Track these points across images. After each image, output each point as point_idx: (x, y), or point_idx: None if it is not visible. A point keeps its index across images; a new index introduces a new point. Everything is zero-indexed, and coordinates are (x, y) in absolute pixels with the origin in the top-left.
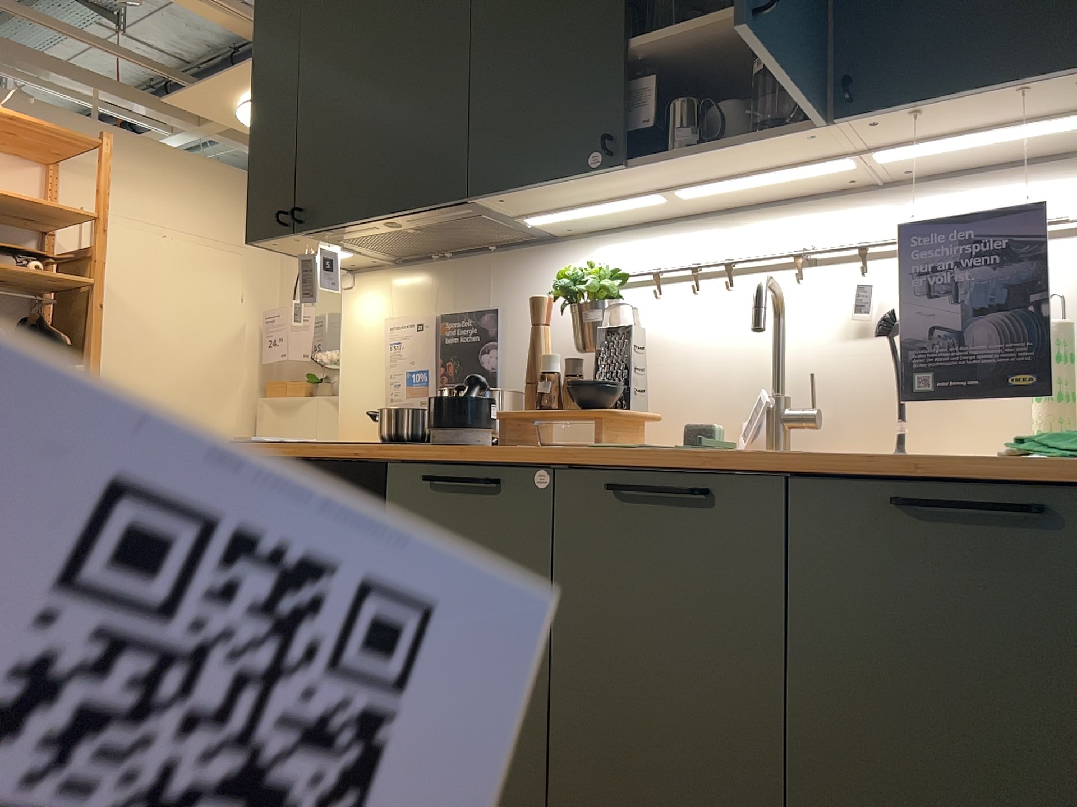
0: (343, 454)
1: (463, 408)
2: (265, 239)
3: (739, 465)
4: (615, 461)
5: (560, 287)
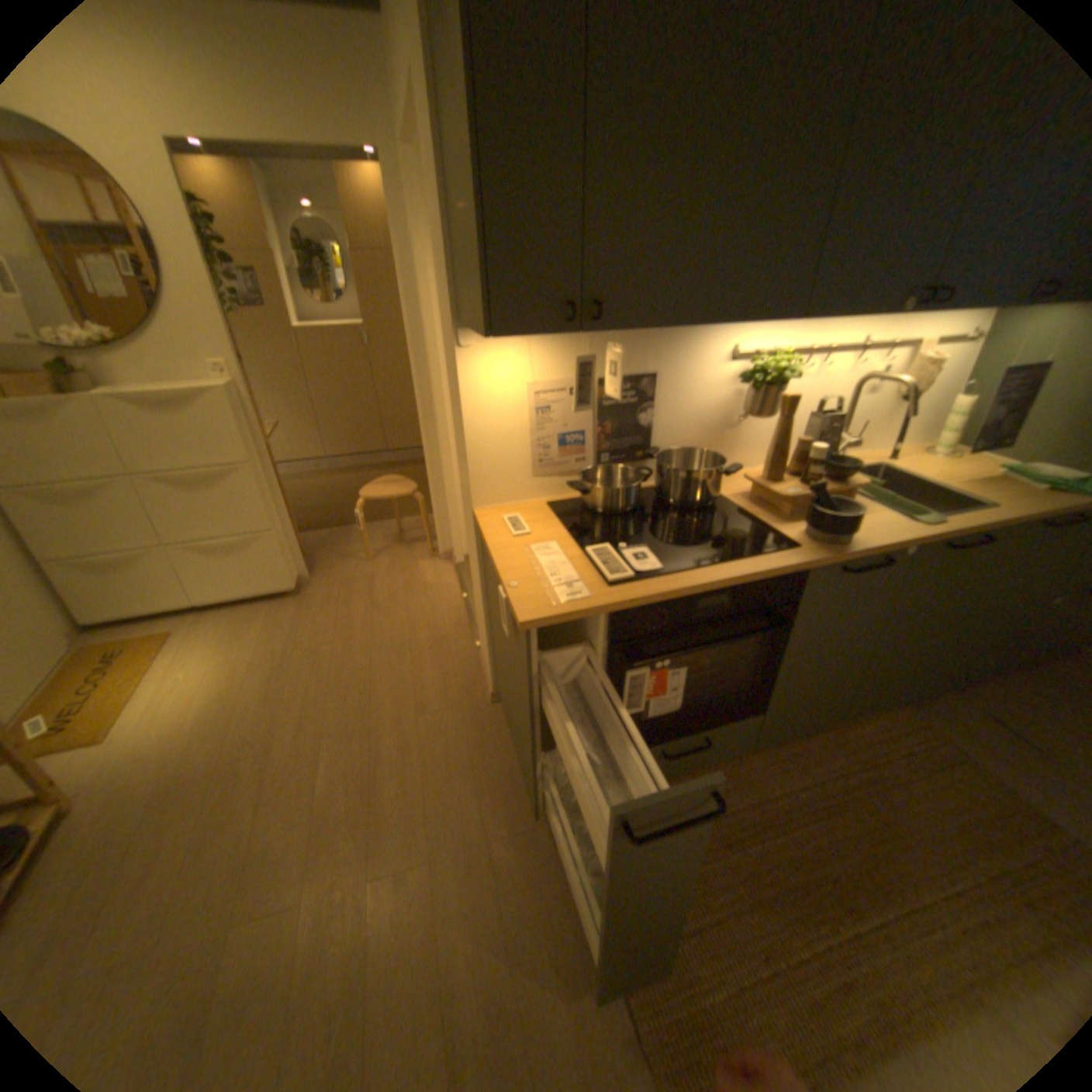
0: (769, 569)
1: (857, 515)
2: (516, 331)
3: (1009, 523)
4: (960, 533)
5: (771, 376)
